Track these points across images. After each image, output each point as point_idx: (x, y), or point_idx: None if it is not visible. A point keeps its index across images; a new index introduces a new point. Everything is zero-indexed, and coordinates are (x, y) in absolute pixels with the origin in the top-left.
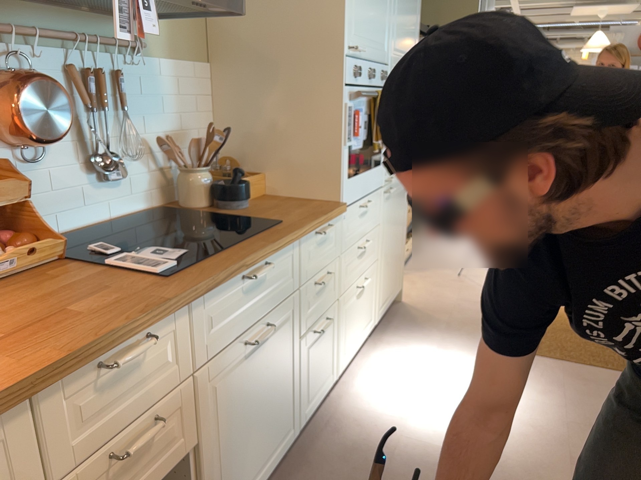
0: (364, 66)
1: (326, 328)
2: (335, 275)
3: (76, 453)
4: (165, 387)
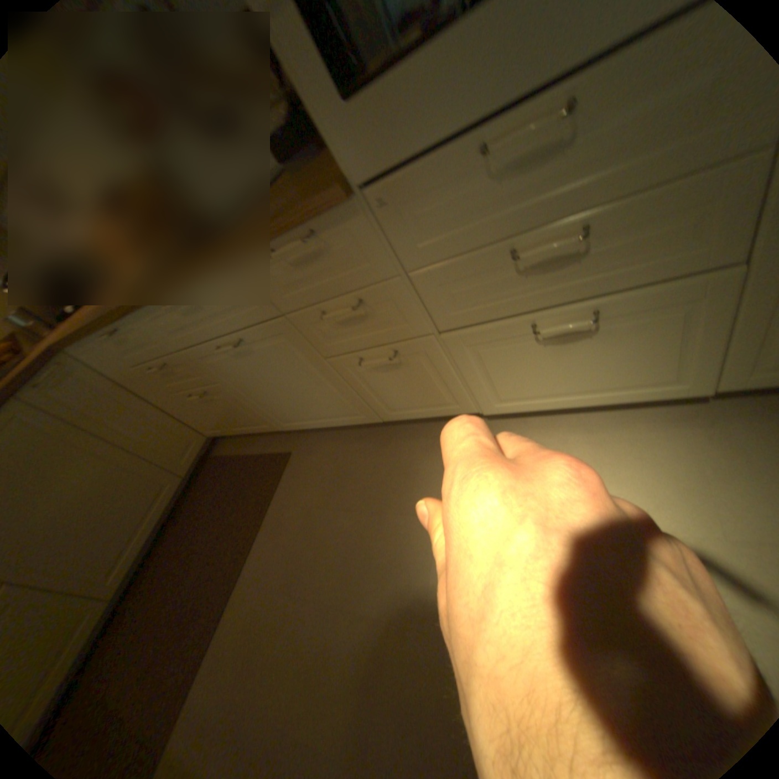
0: None
1: (402, 361)
2: (399, 303)
3: (128, 363)
4: (157, 354)
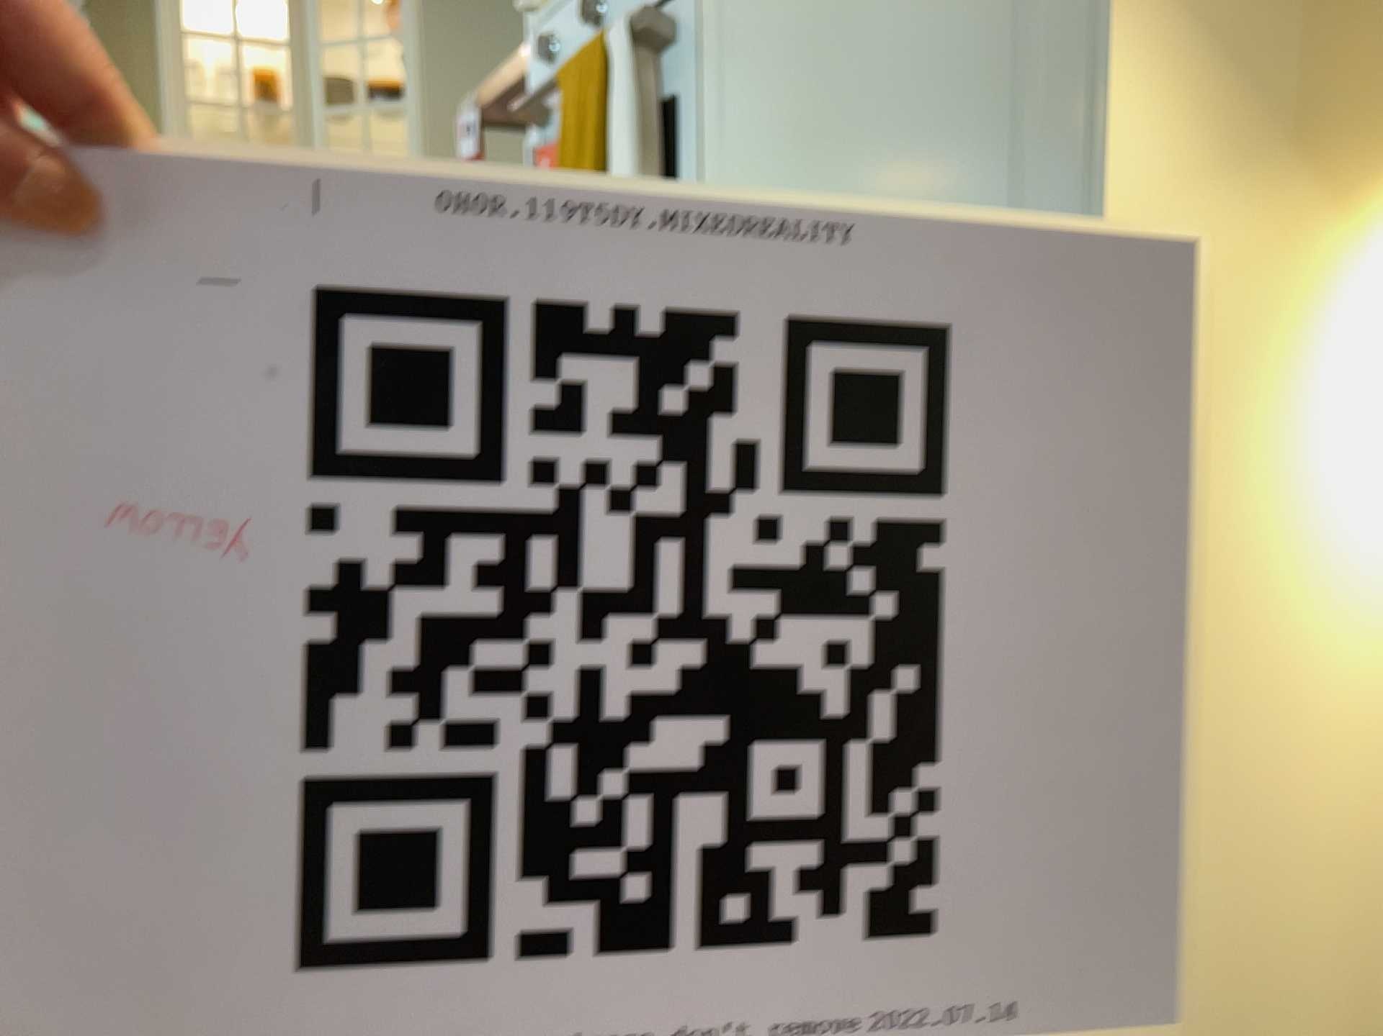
0: (579, 6)
1: None
2: None
3: None
4: None
